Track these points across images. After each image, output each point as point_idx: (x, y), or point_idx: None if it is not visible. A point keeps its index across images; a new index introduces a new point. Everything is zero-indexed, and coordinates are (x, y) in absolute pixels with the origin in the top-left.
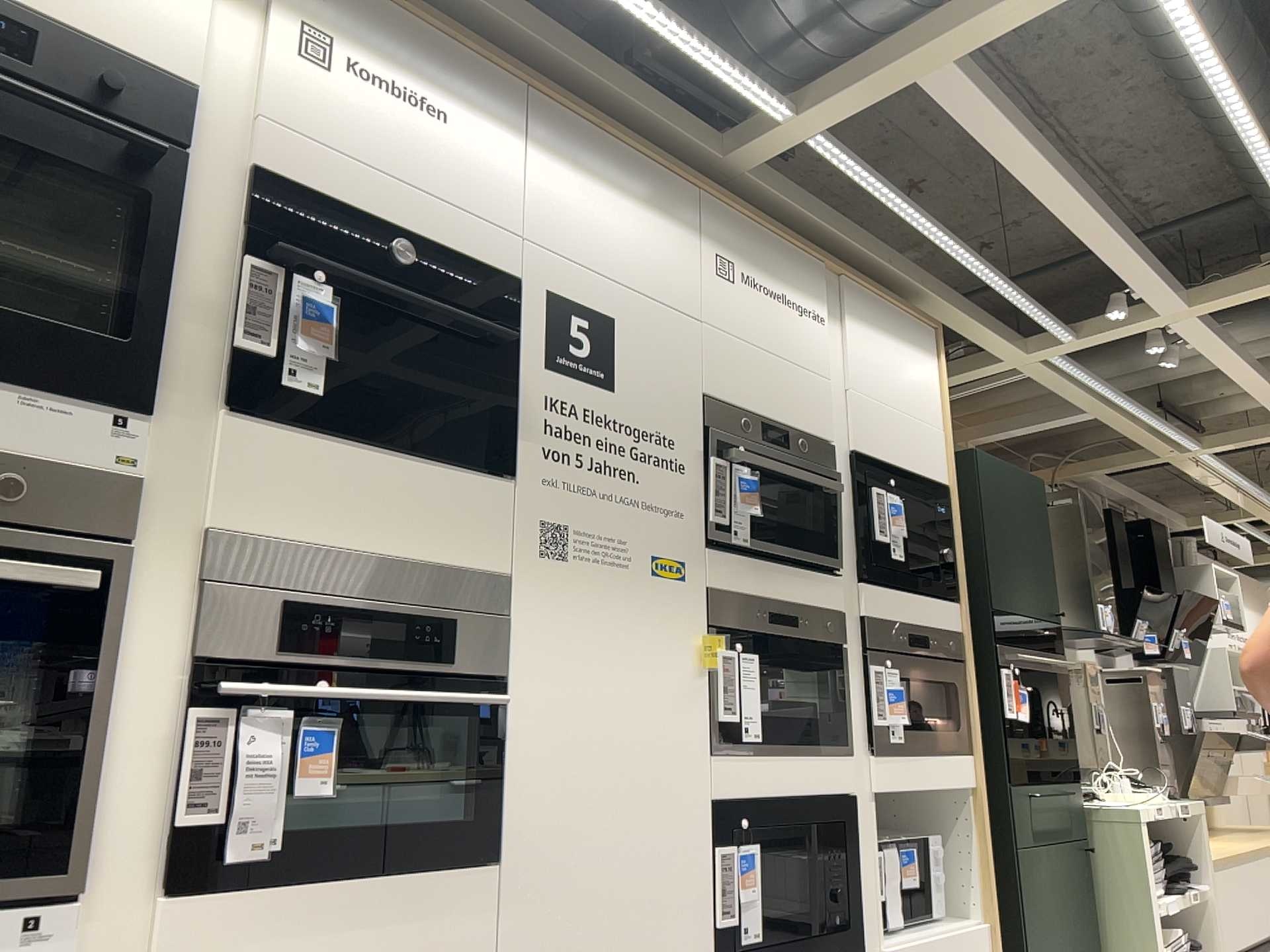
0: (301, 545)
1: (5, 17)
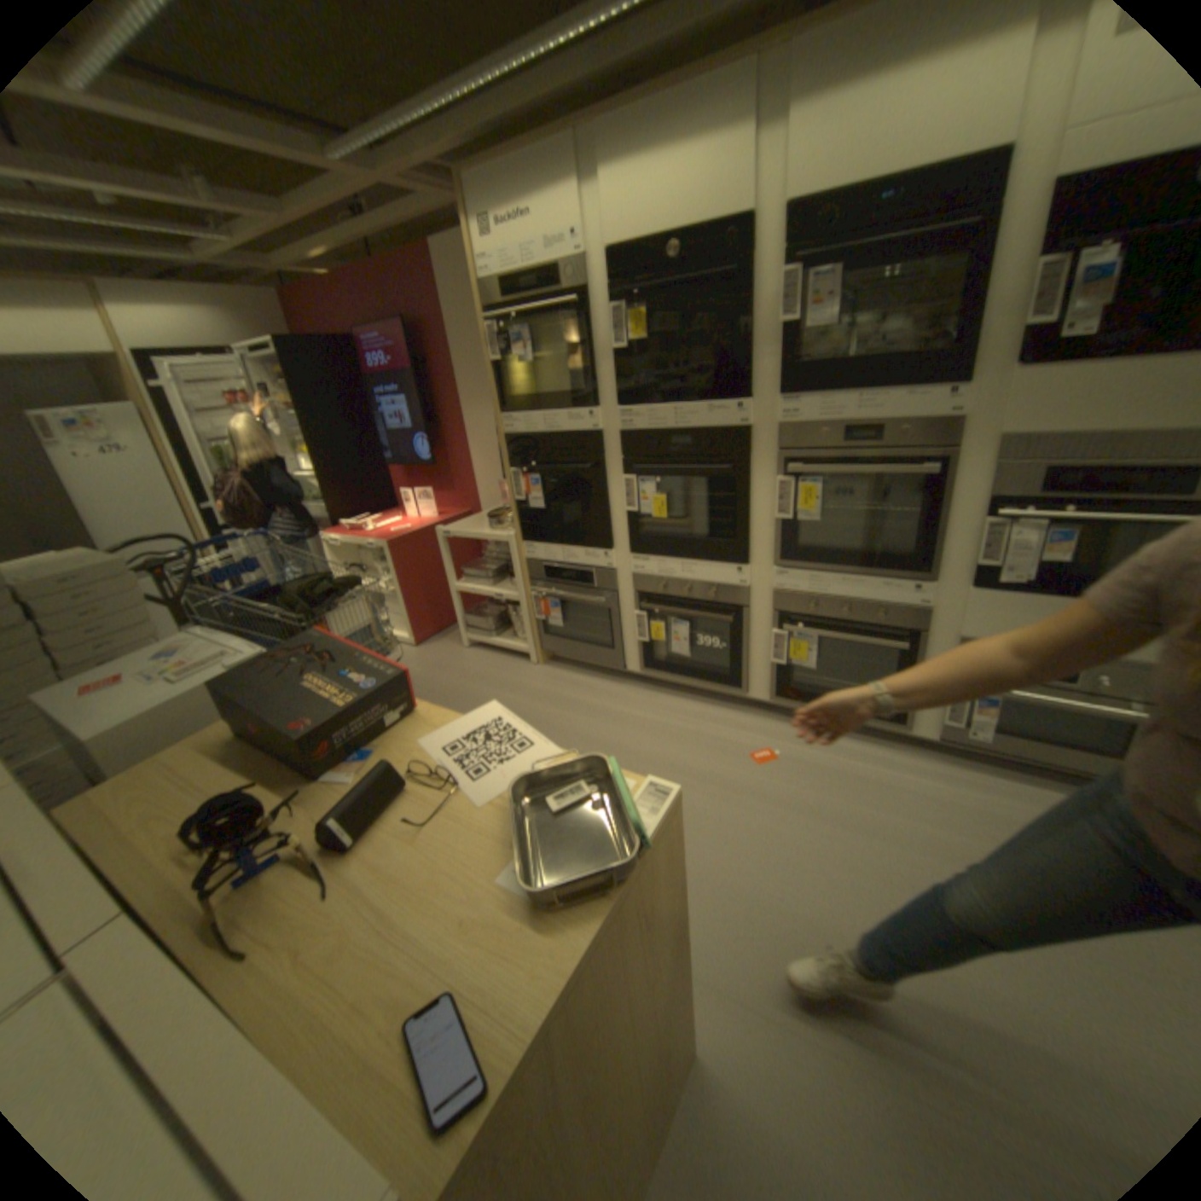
0: (1065, 433)
1: (890, 189)
